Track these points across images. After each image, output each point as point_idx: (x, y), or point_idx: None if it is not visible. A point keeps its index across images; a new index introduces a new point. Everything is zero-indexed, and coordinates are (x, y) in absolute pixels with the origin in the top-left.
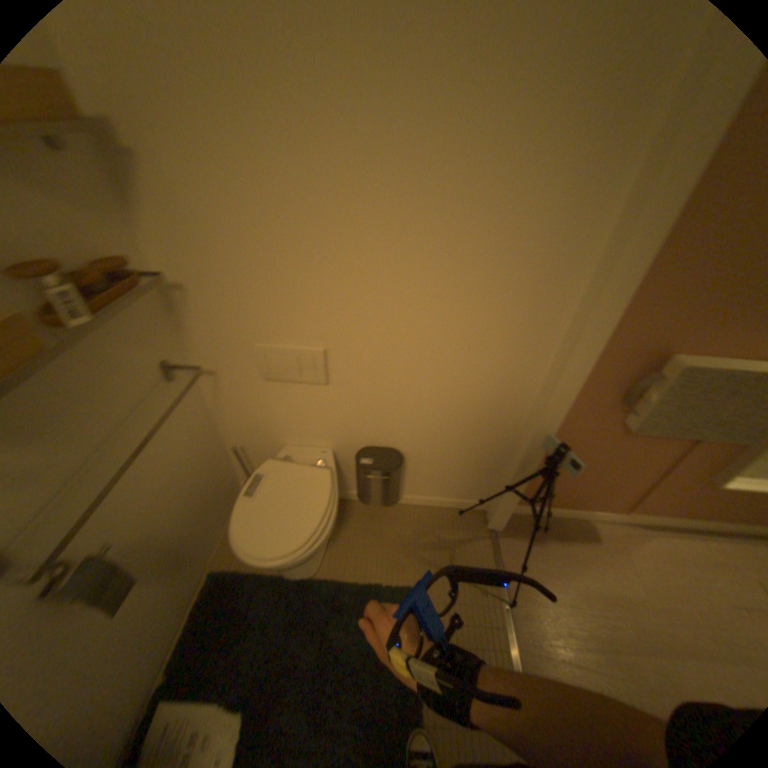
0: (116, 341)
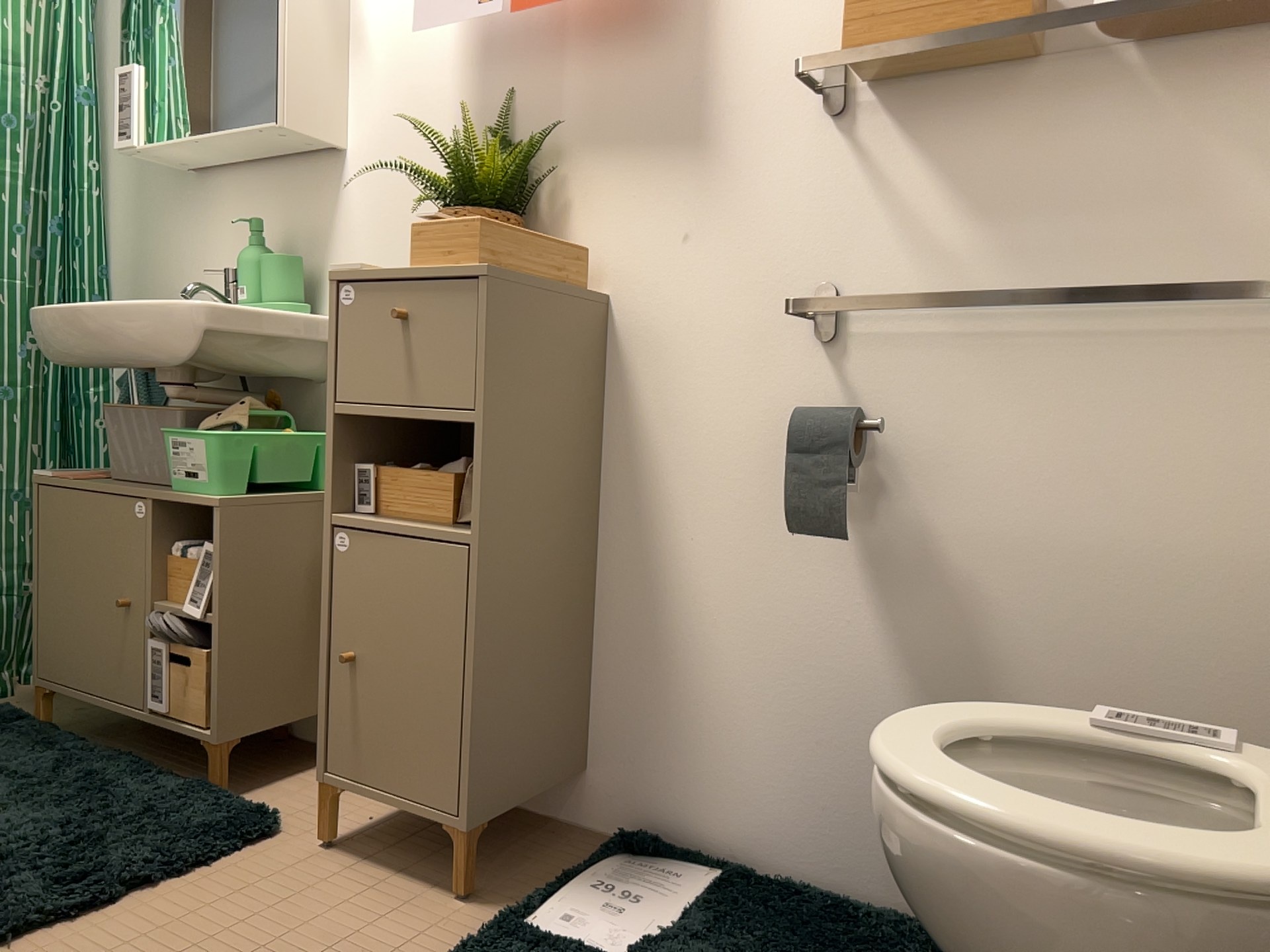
0: (1227, 139)
